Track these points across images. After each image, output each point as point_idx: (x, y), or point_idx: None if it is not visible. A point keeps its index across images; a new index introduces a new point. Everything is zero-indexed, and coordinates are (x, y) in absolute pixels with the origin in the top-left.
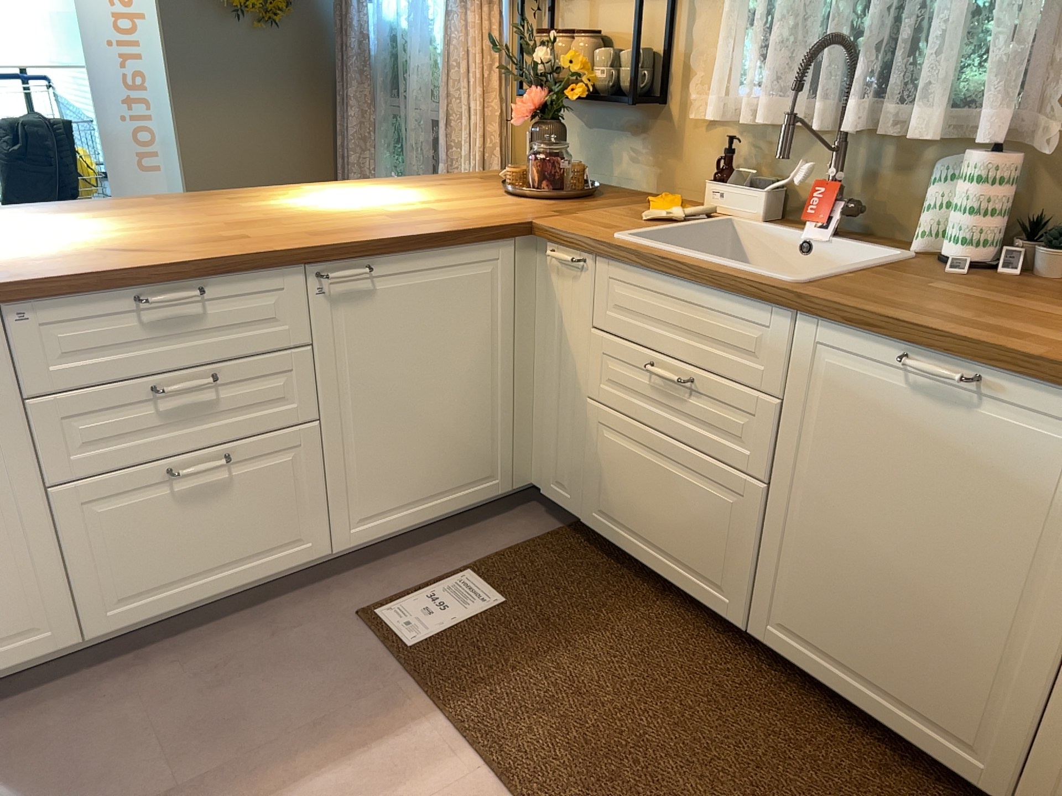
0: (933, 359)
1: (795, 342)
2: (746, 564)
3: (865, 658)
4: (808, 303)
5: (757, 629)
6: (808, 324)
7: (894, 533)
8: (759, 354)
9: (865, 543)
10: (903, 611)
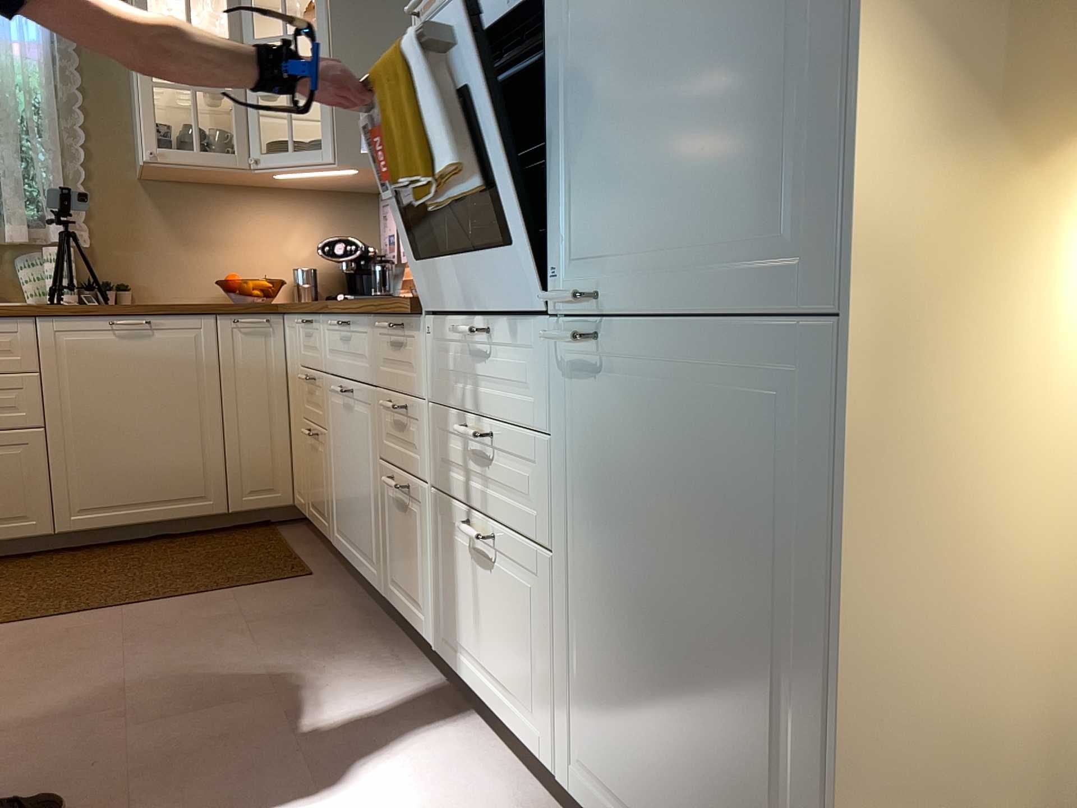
0: (126, 319)
1: (39, 336)
2: (43, 488)
3: (139, 491)
4: (46, 310)
5: (64, 525)
6: (46, 322)
7: (133, 413)
8: (14, 351)
9: (119, 428)
10: (151, 451)
